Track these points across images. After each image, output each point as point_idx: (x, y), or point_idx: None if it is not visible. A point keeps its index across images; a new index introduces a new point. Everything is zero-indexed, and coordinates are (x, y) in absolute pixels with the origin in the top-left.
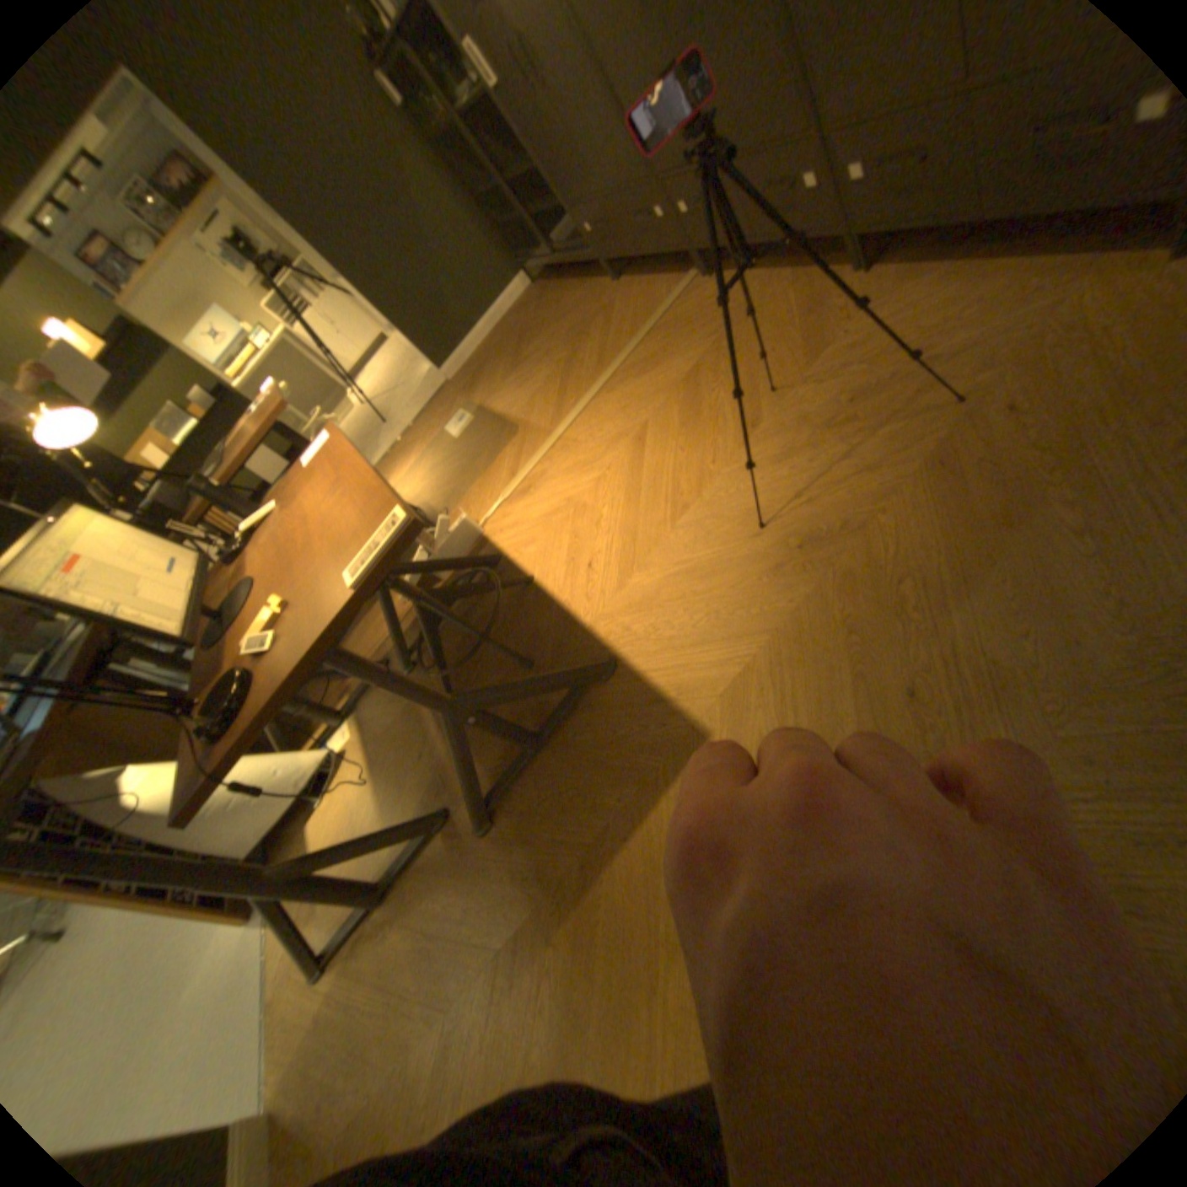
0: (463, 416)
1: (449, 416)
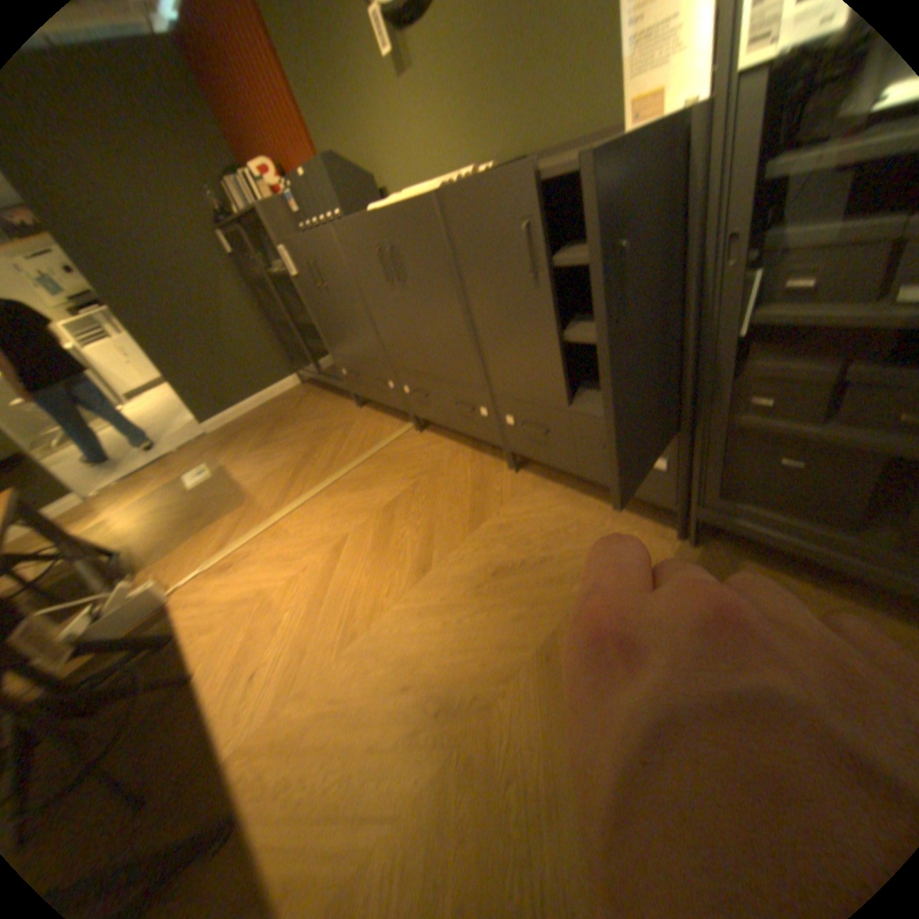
0: (203, 471)
1: (192, 467)
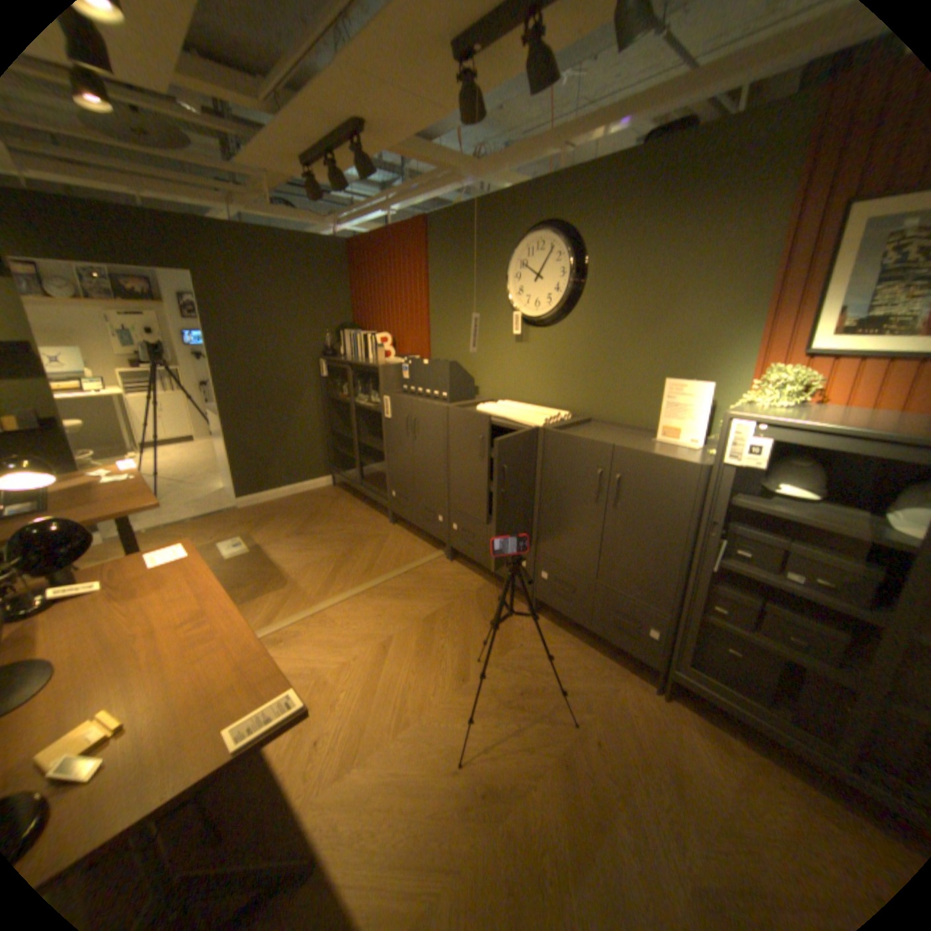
0: (238, 546)
1: (224, 538)
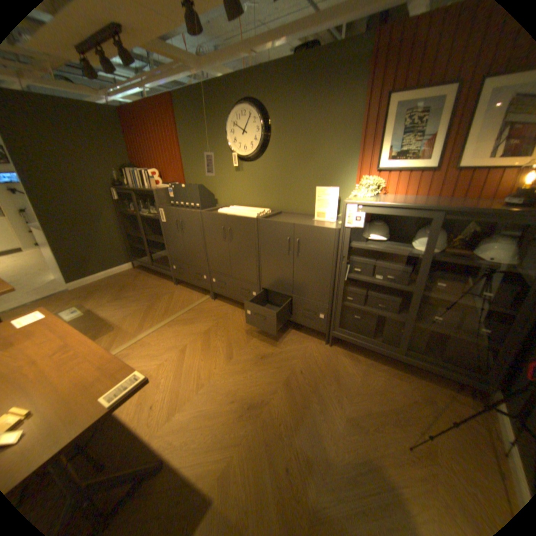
0: (74, 312)
1: (62, 309)
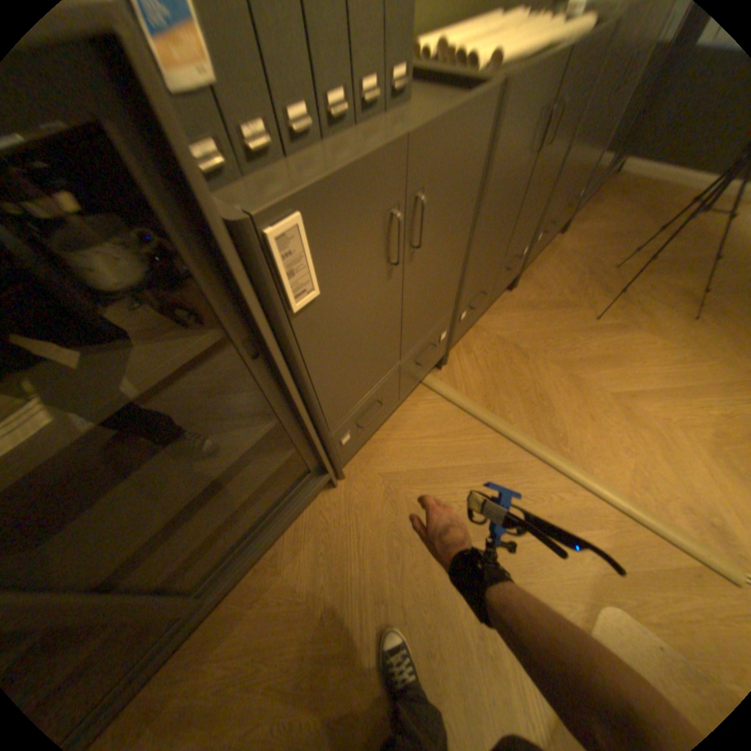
0: None
1: None
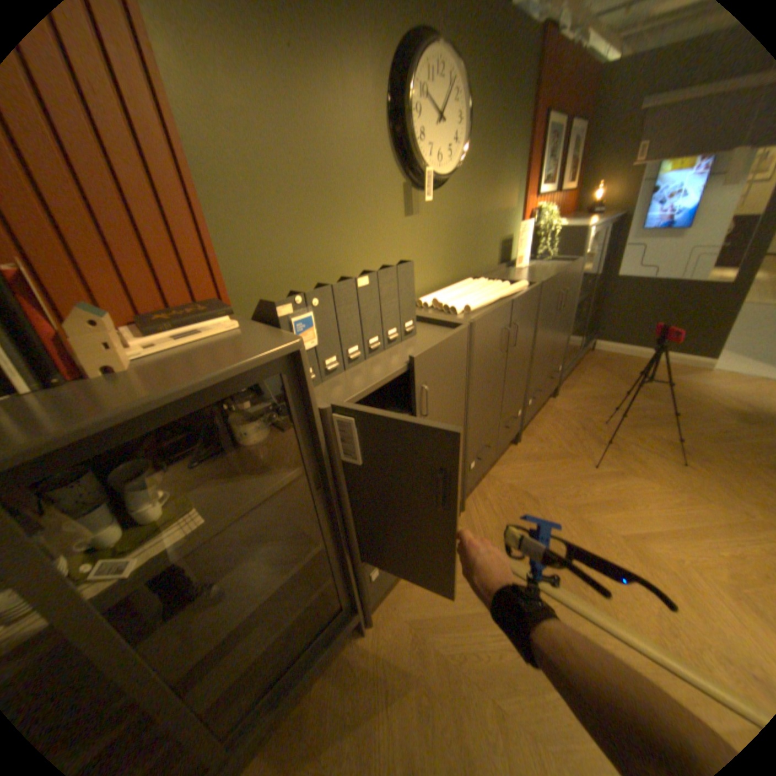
0: None
1: None
